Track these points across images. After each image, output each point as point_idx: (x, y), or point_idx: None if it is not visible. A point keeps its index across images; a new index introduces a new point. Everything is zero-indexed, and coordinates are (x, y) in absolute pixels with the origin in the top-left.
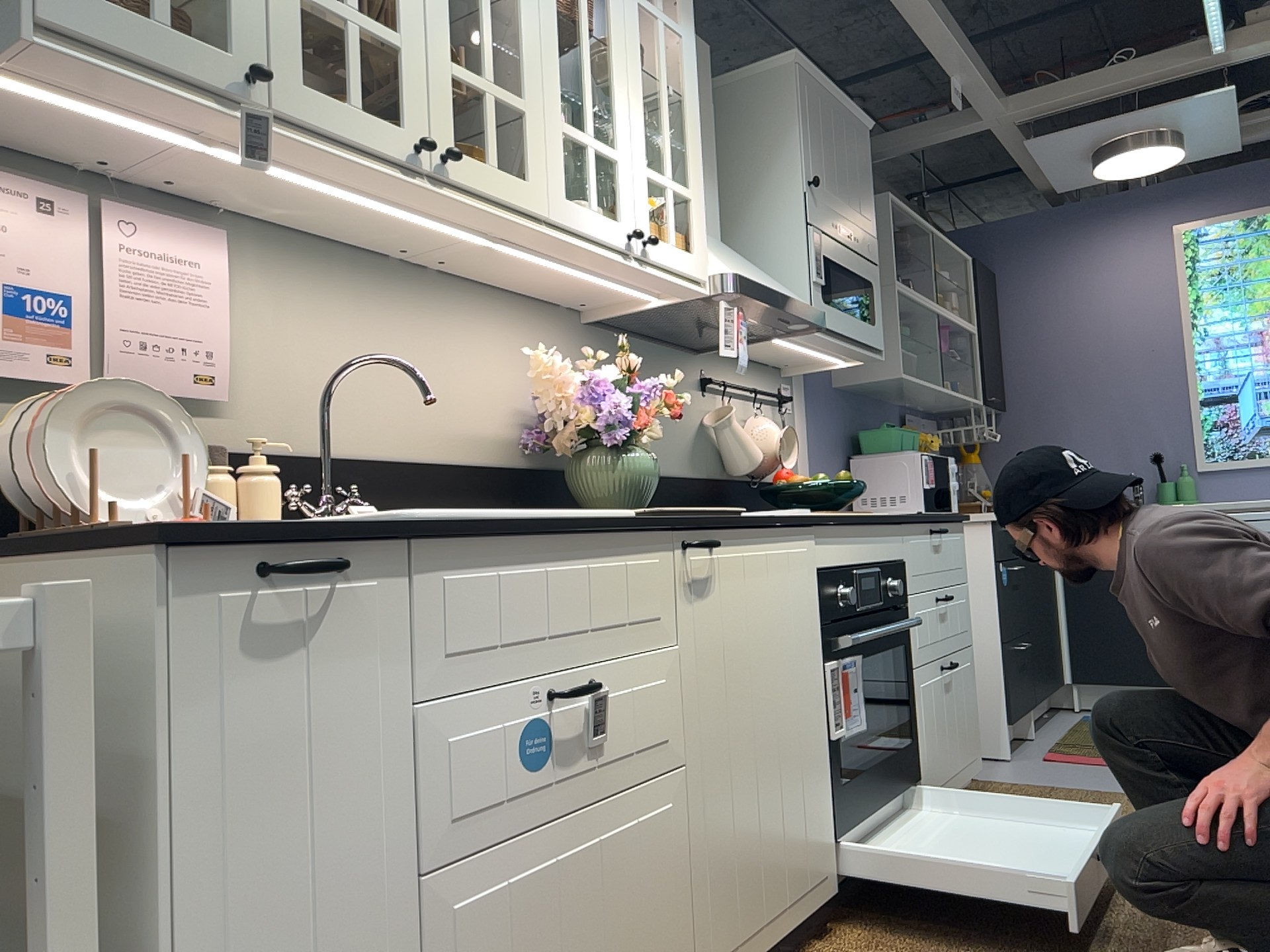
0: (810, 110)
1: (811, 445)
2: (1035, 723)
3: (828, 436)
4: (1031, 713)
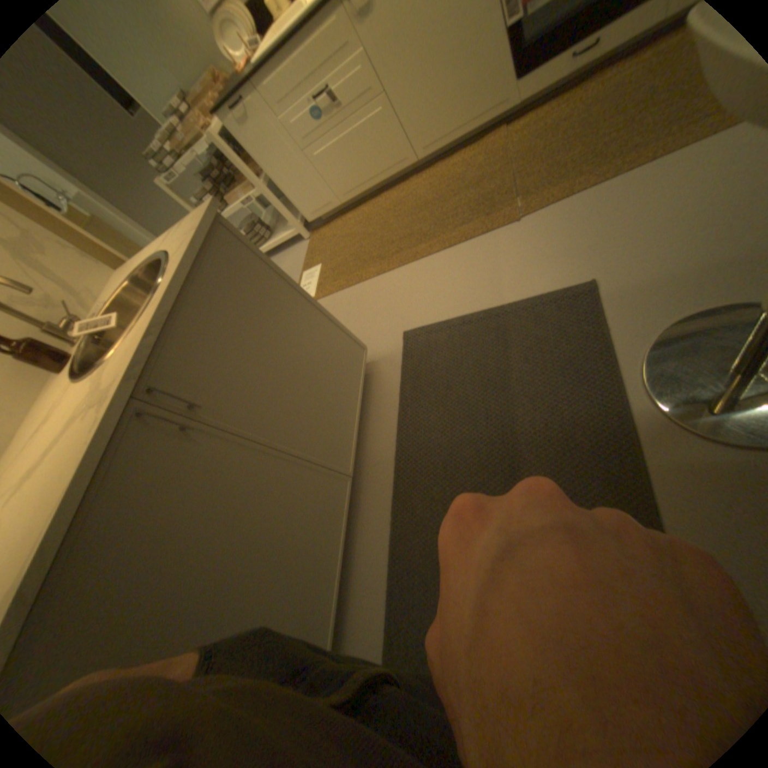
0: None
1: None
2: None
3: None
4: None
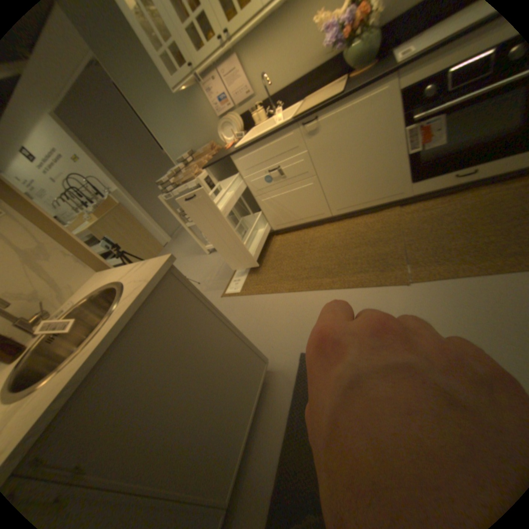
0: None
1: None
2: None
3: None
4: None
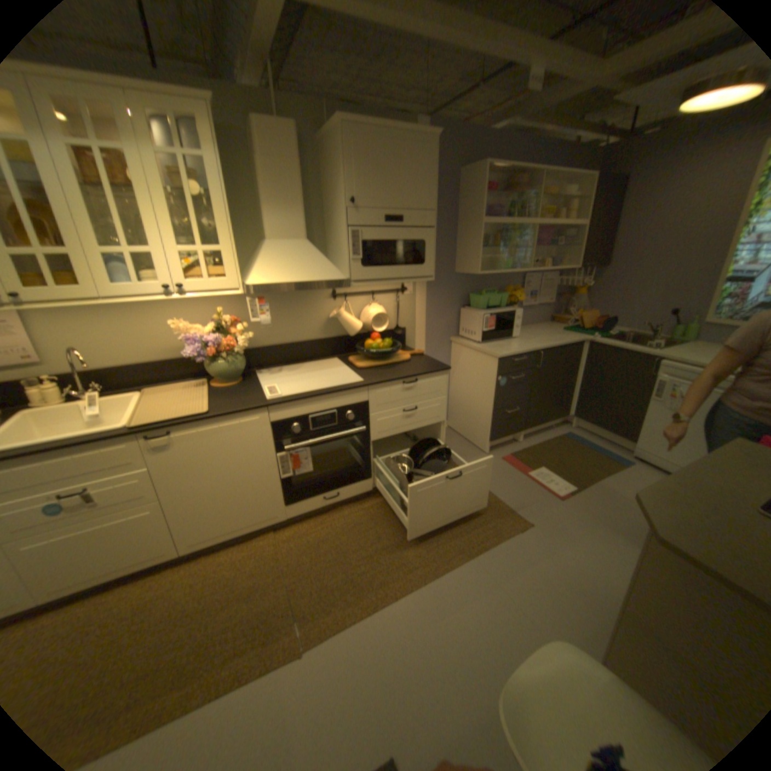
0: (354, 151)
1: (426, 307)
2: (523, 437)
3: (443, 299)
4: (521, 434)
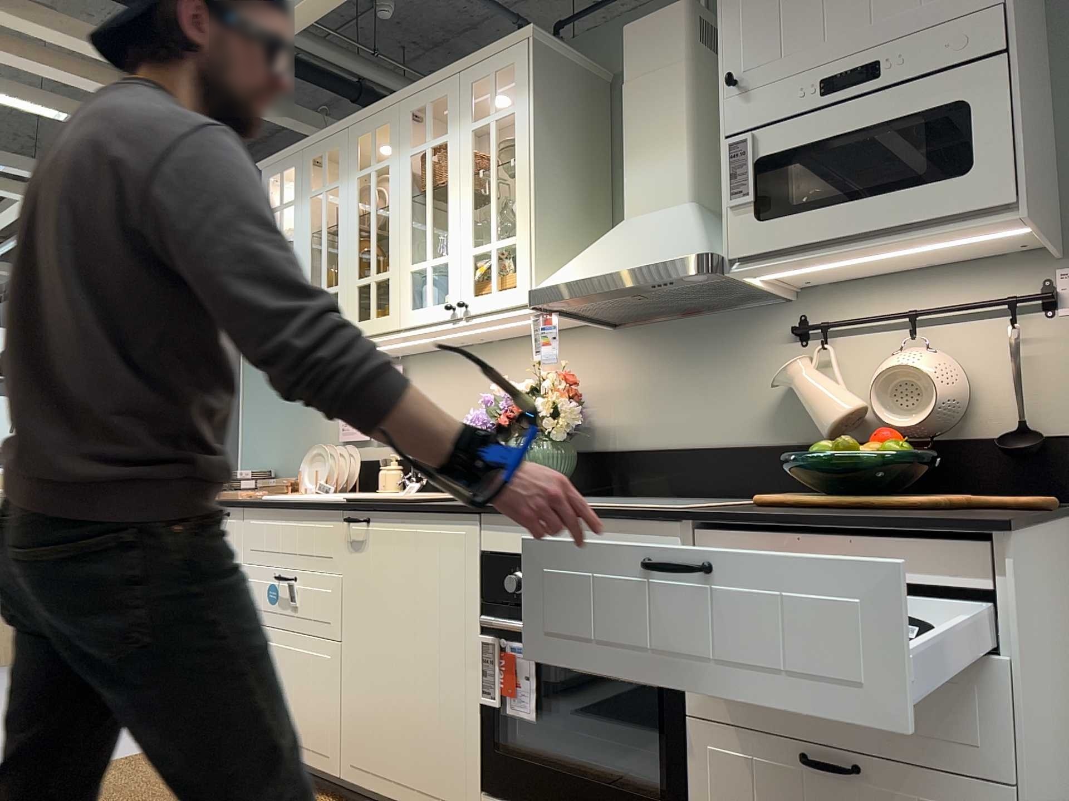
0: None
1: None
2: None
3: None
4: None
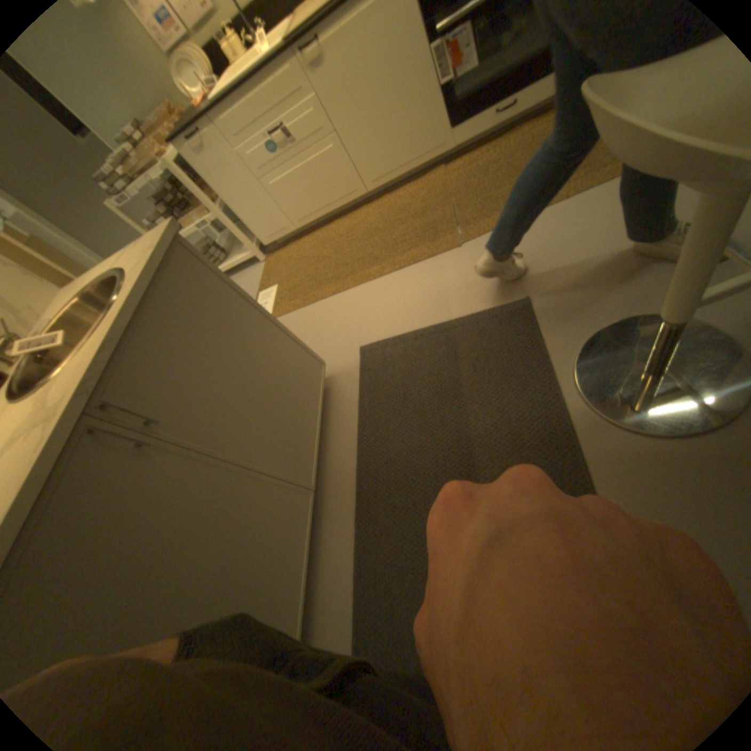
0: None
1: None
2: None
3: None
4: None
